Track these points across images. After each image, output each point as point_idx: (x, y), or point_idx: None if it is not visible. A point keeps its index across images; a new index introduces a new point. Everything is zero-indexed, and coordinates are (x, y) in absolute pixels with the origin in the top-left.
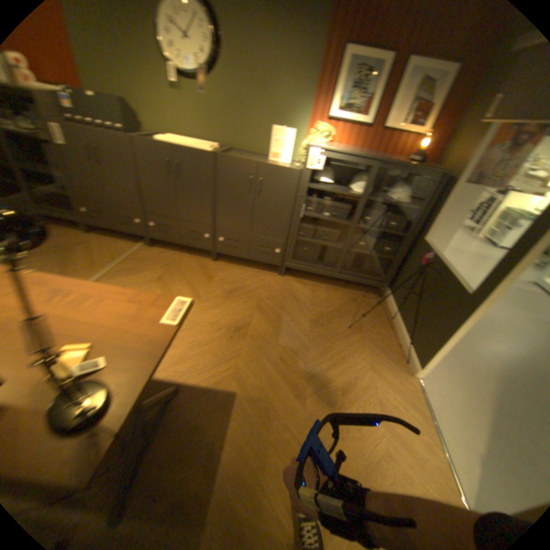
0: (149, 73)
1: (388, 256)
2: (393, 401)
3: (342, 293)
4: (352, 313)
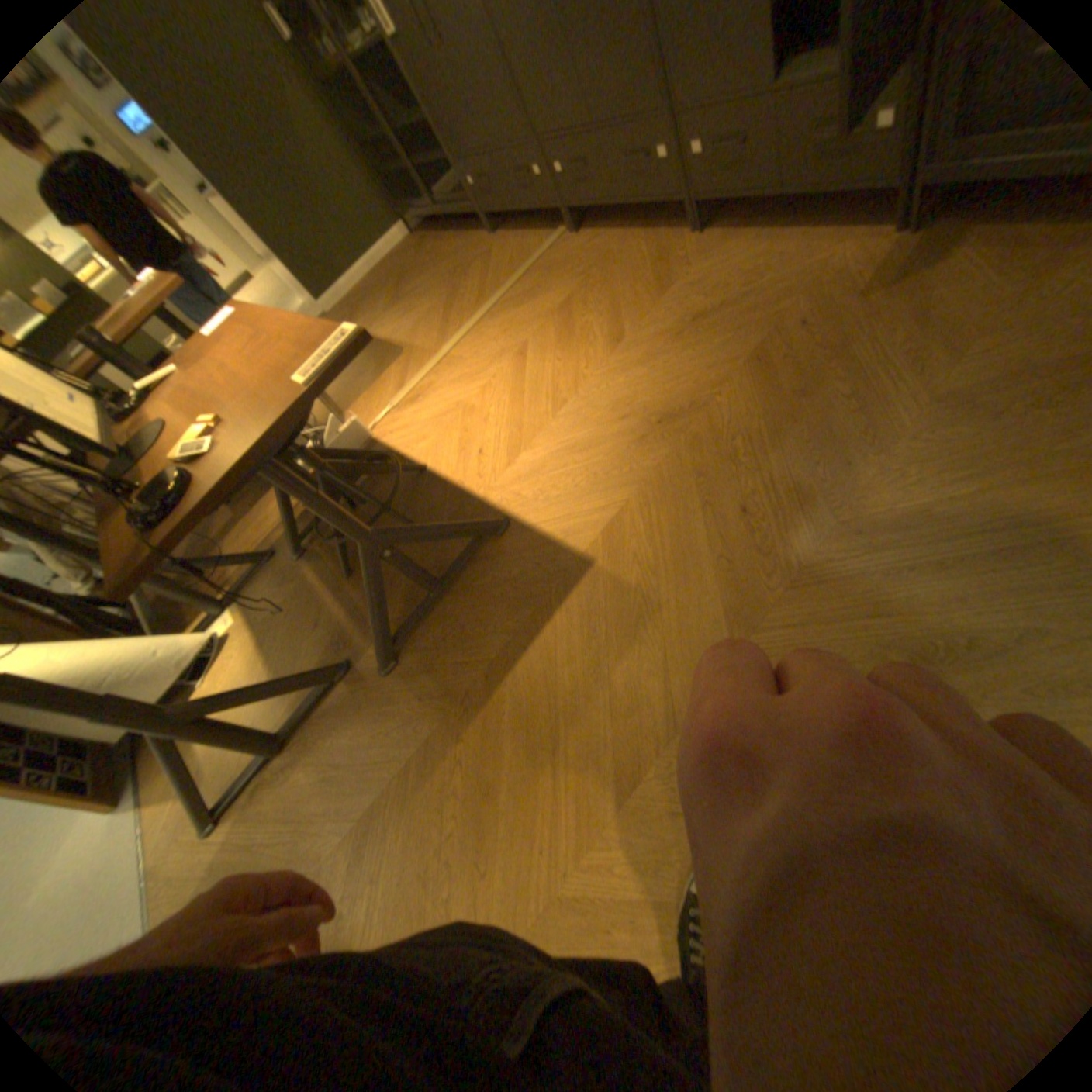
0: None
1: None
2: None
3: None
4: None
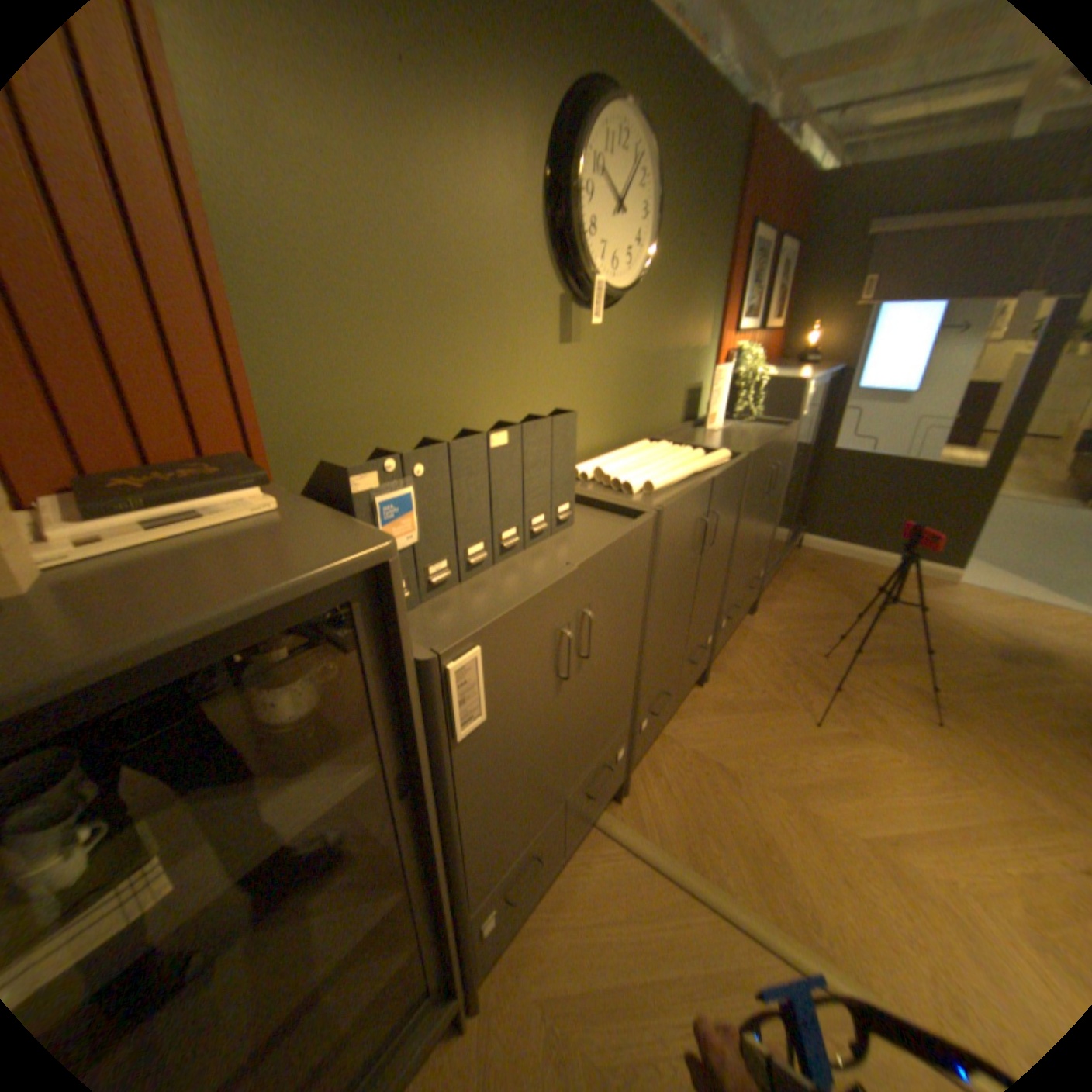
0: (516, 313)
1: (801, 490)
2: (1009, 613)
3: (793, 572)
4: (846, 582)
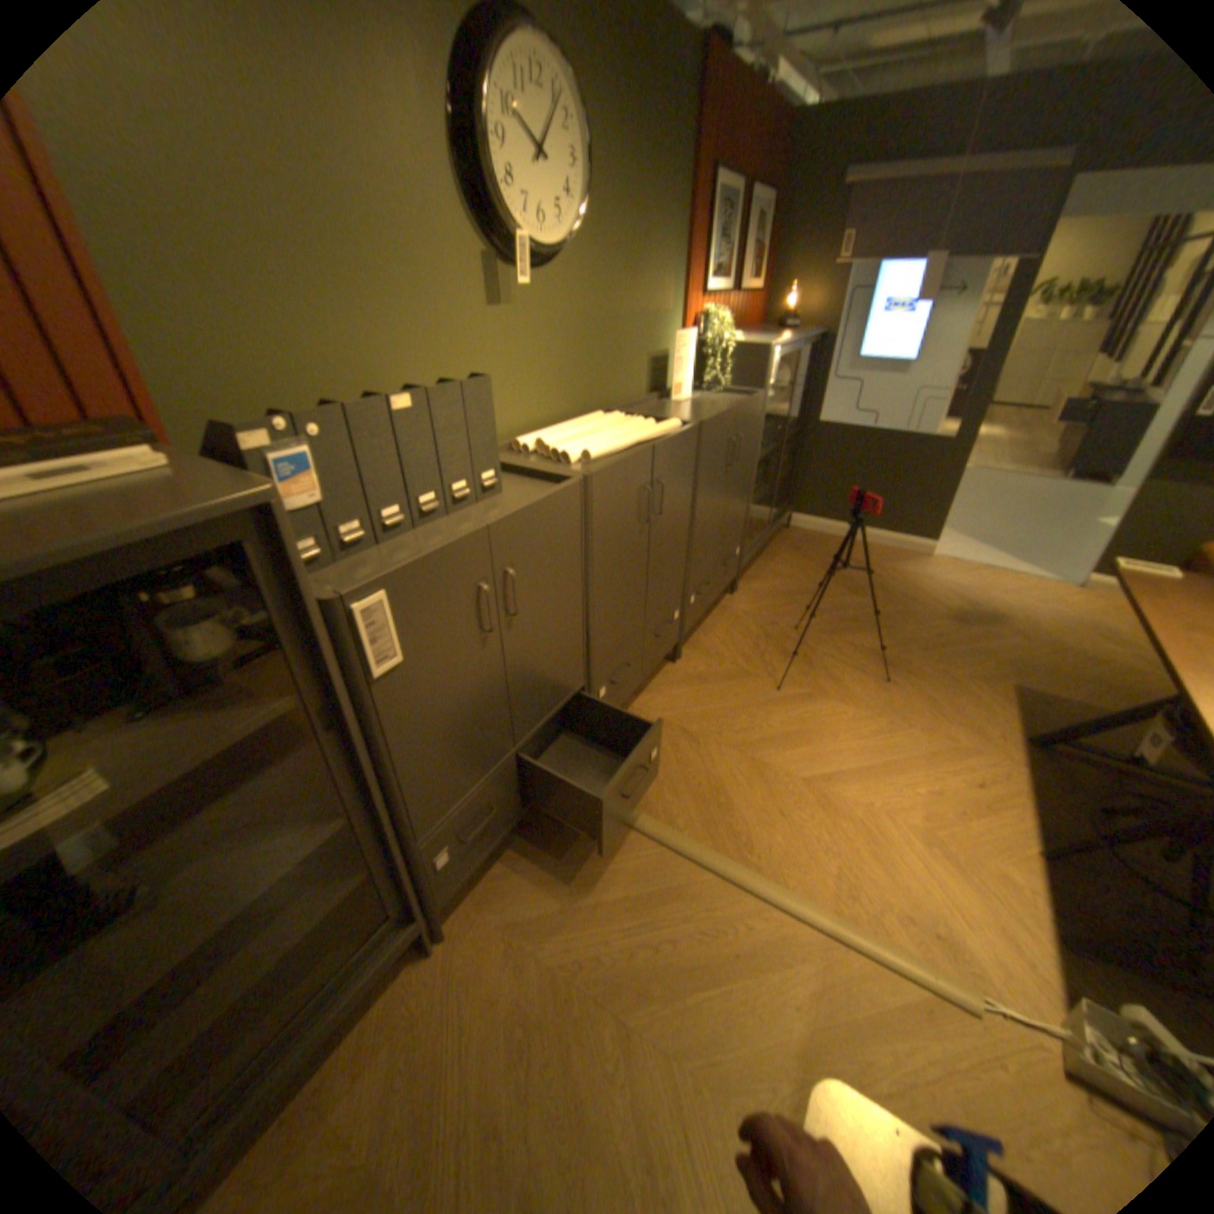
0: (429, 272)
1: (786, 467)
2: (972, 580)
3: (777, 552)
4: (827, 559)
